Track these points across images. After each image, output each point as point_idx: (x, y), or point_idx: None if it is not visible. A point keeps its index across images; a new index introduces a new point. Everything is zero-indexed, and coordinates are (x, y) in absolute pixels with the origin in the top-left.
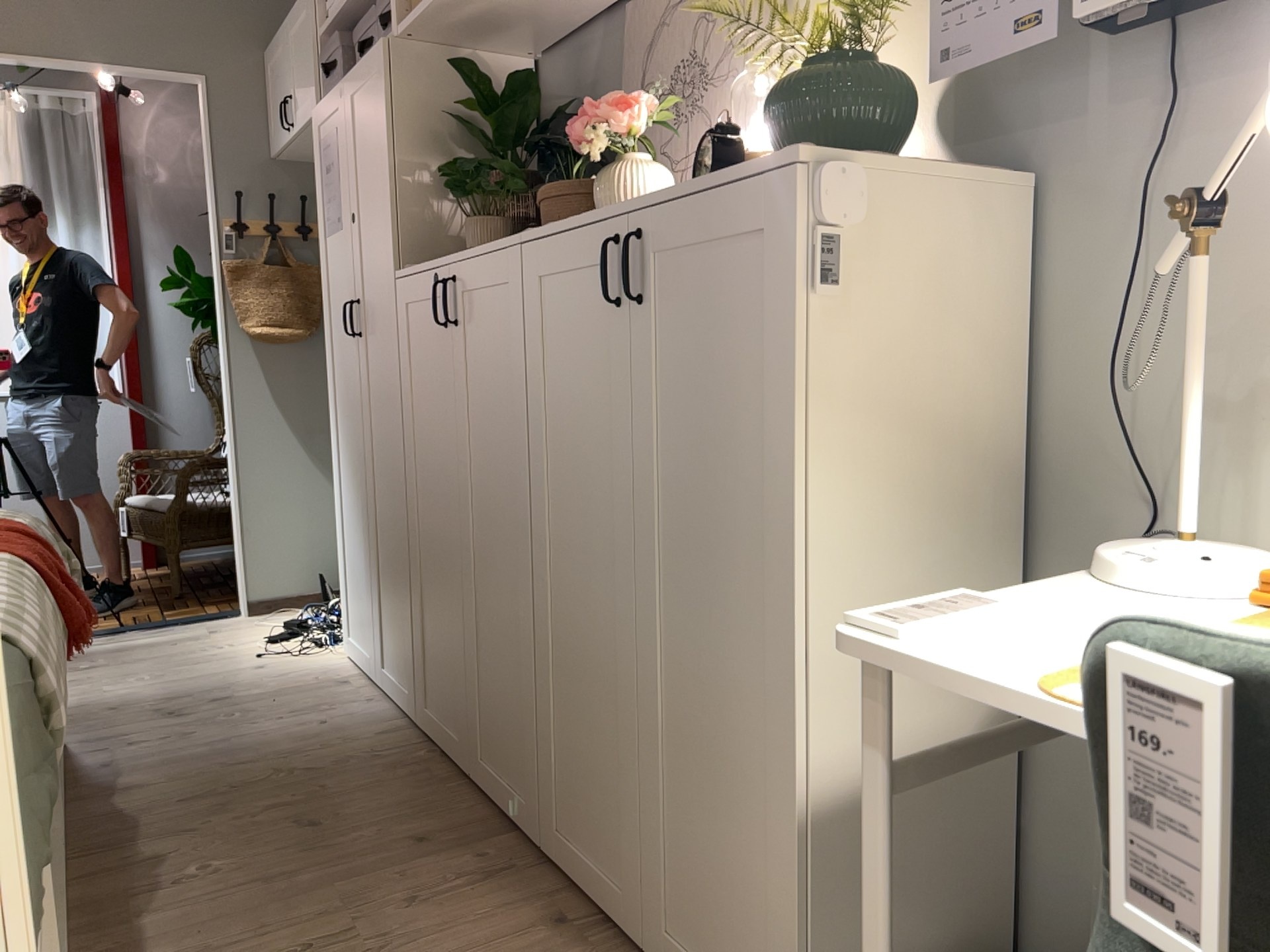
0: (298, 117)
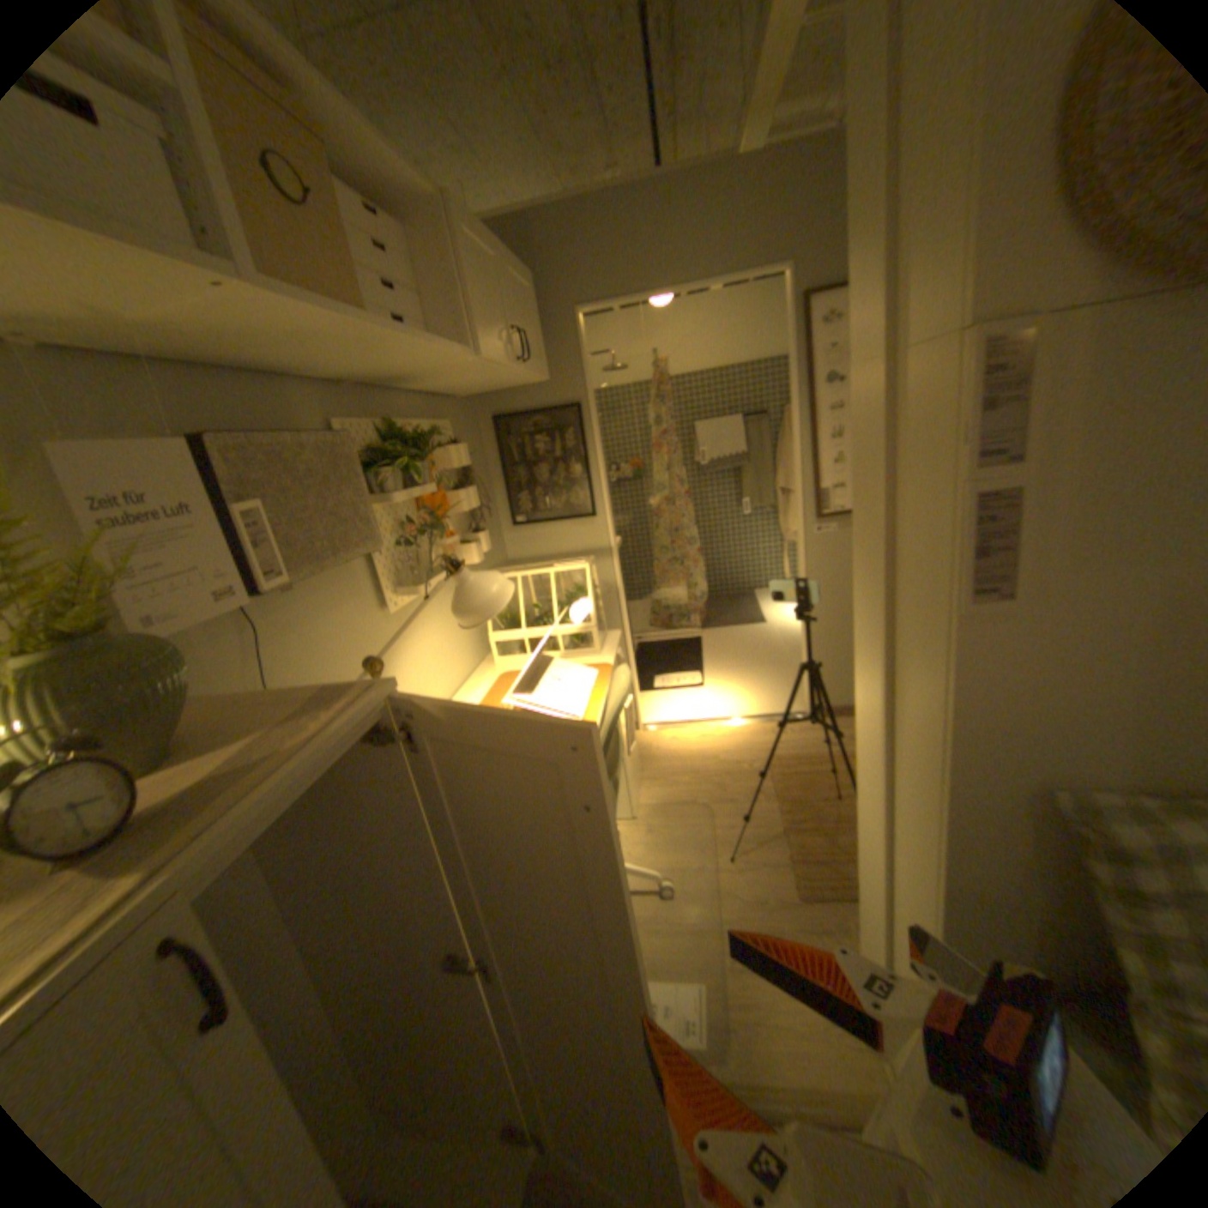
0: None
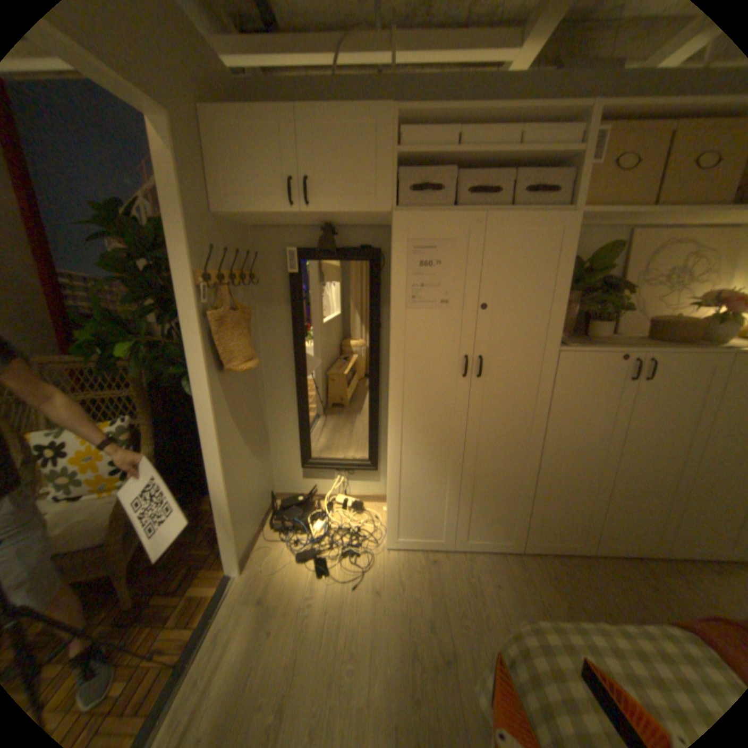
0: (330, 204)
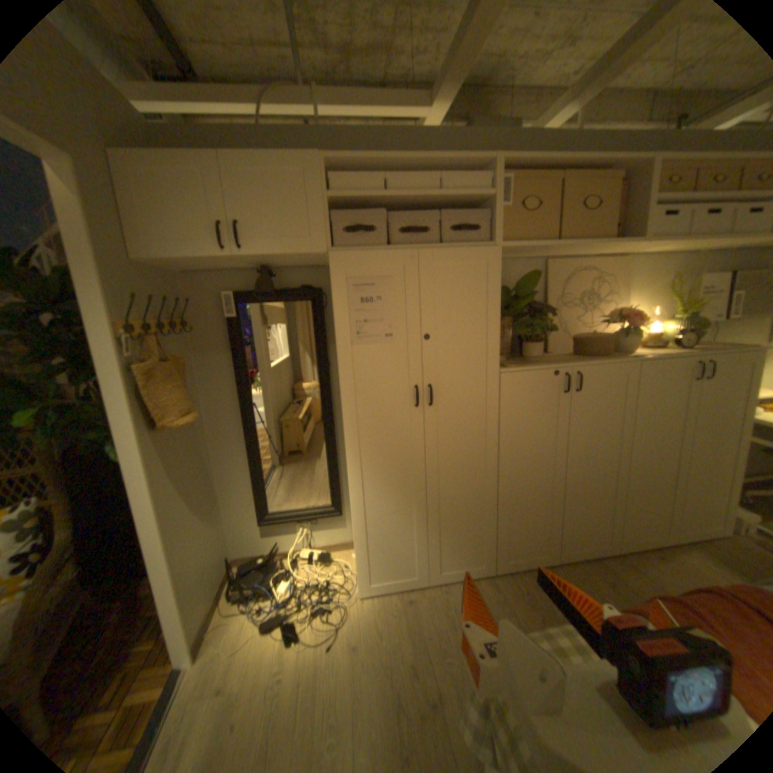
0: (264, 246)
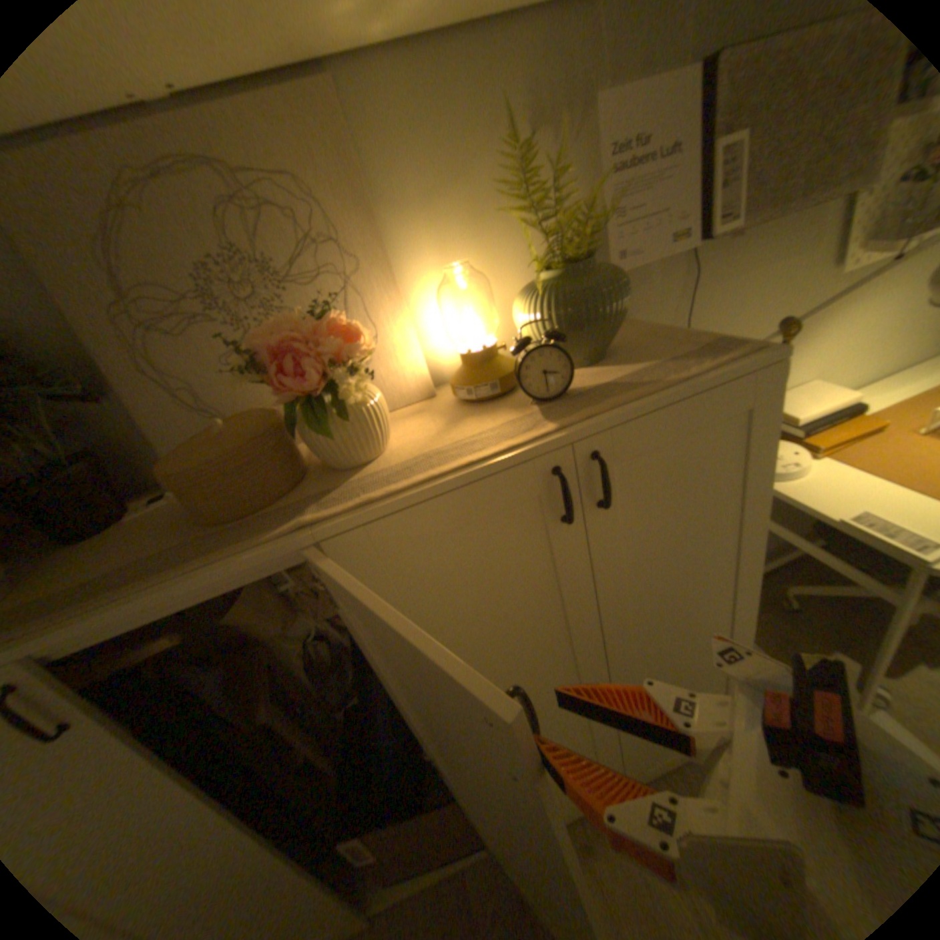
0: None
